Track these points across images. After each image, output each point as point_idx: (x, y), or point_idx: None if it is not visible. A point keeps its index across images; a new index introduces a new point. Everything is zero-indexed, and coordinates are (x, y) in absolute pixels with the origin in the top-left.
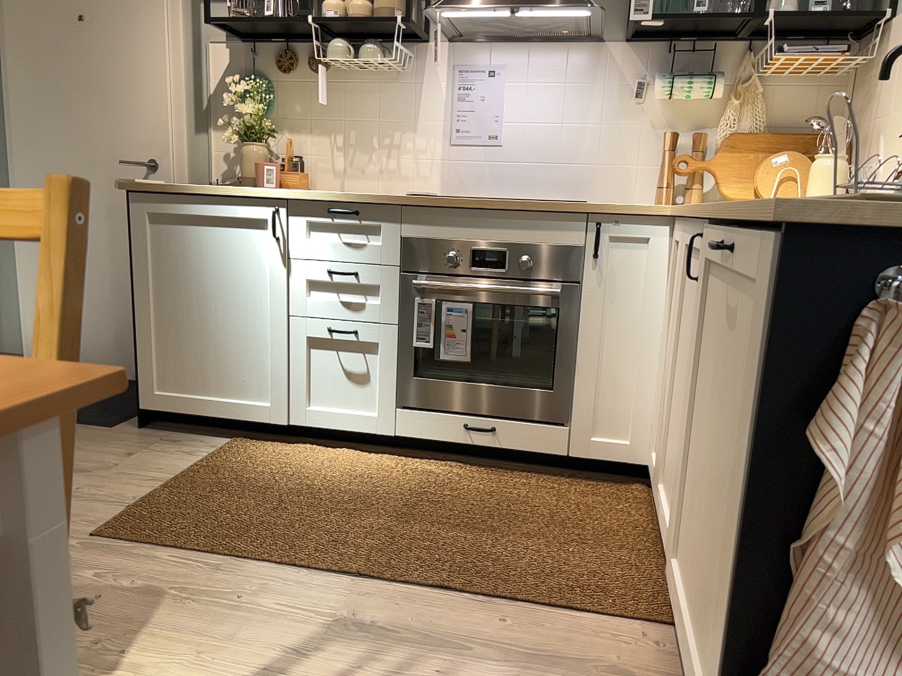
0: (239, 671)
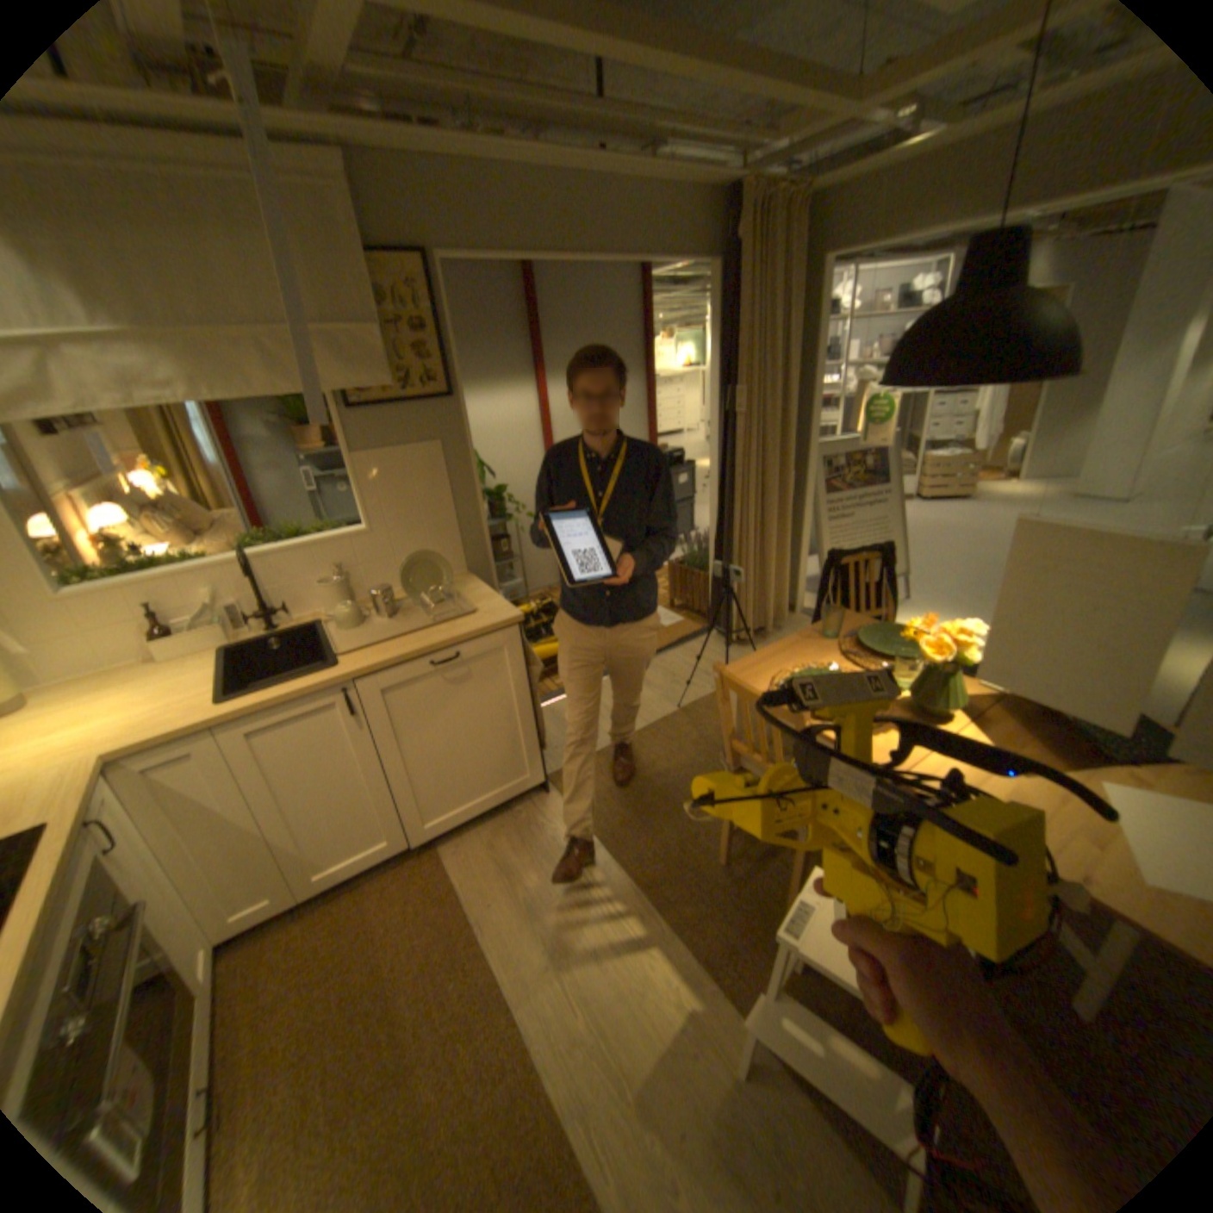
0: (624, 978)
